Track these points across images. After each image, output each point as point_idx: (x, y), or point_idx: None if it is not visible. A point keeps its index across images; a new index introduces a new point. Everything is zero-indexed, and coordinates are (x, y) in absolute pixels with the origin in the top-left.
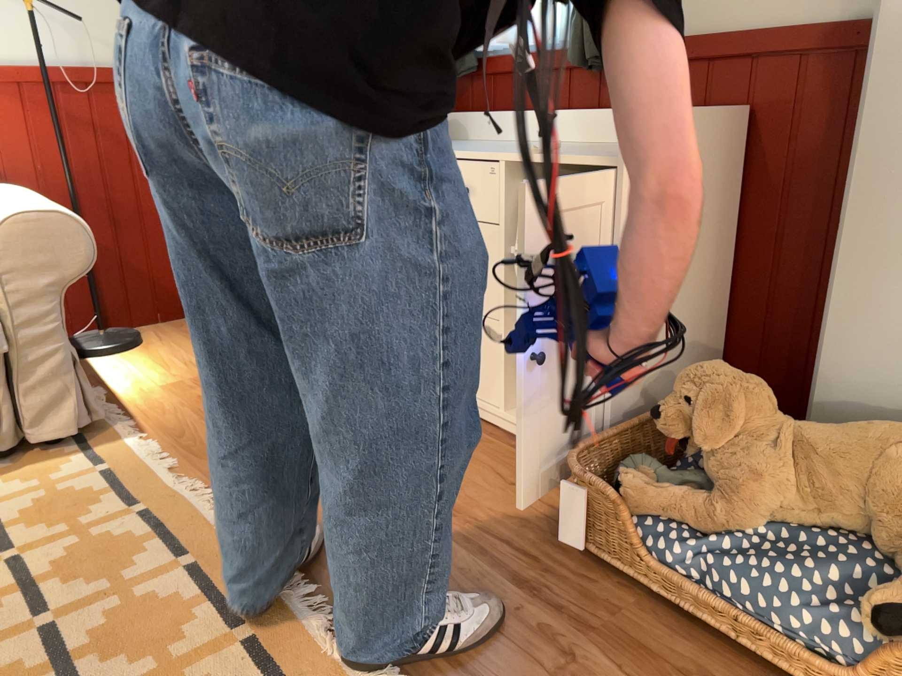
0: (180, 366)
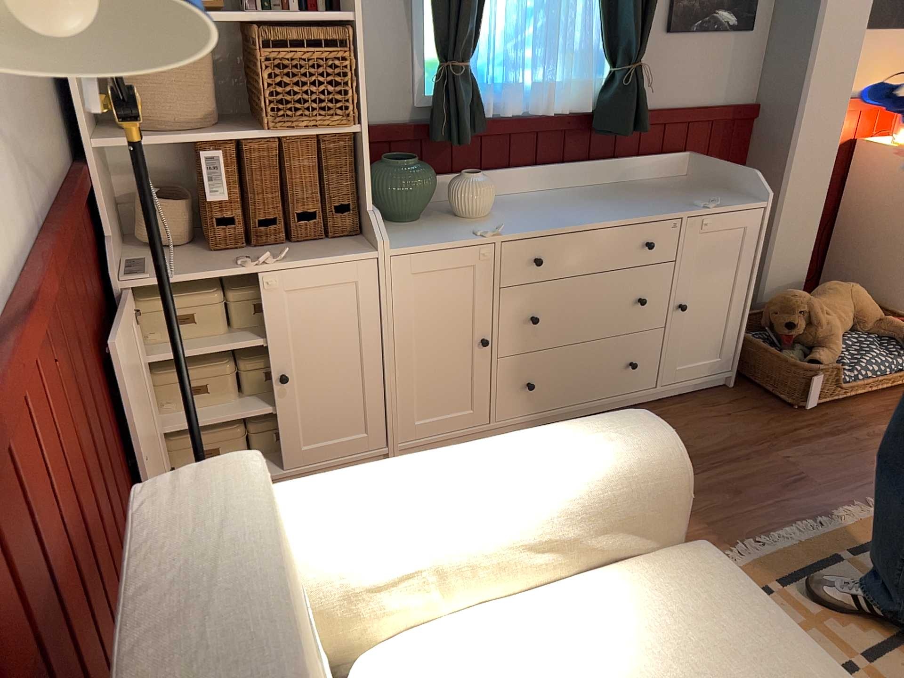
0: None
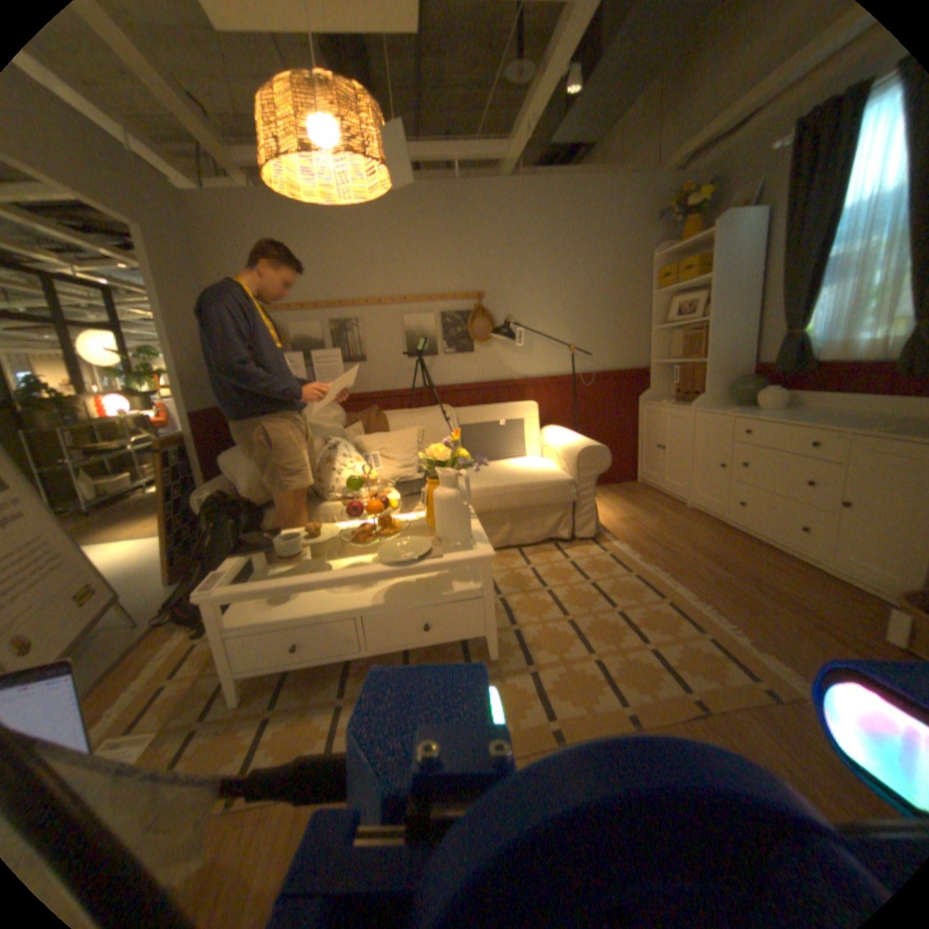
0: (619, 510)
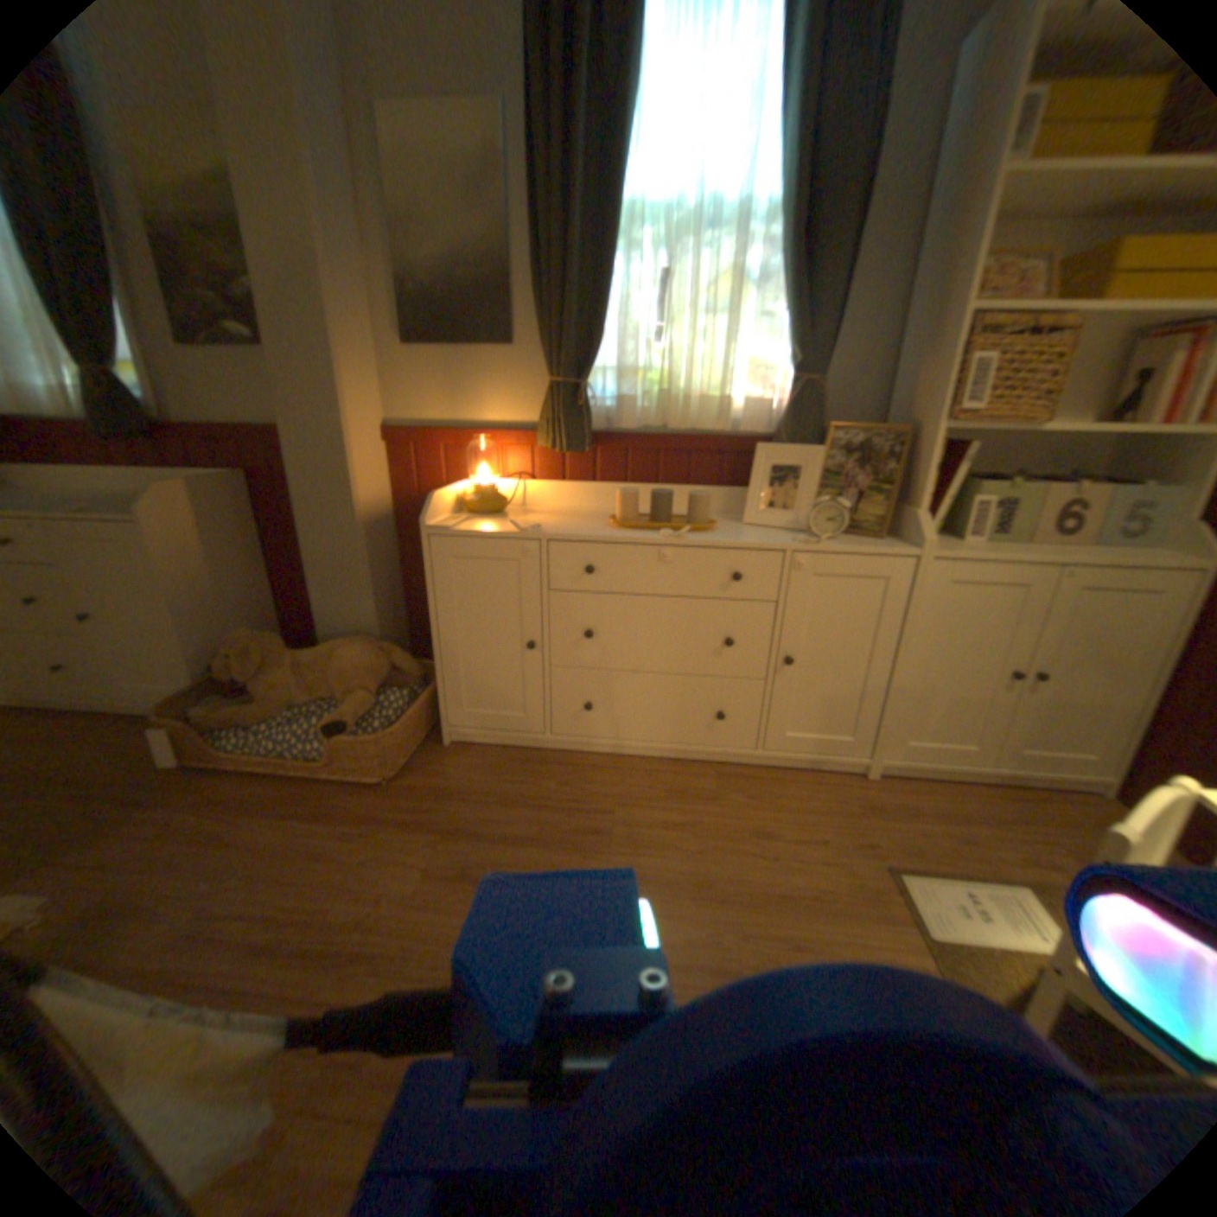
0: None
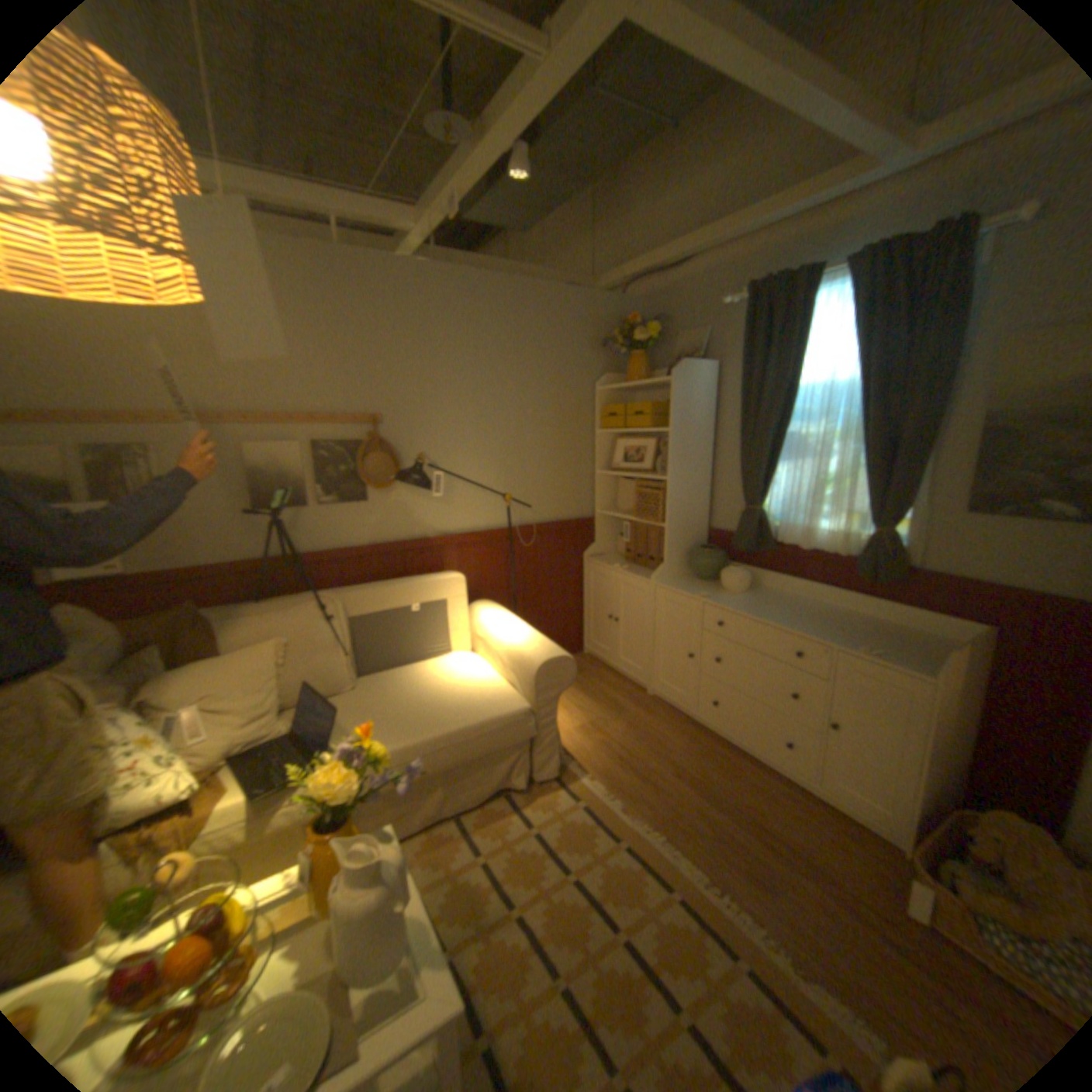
0: (575, 709)
